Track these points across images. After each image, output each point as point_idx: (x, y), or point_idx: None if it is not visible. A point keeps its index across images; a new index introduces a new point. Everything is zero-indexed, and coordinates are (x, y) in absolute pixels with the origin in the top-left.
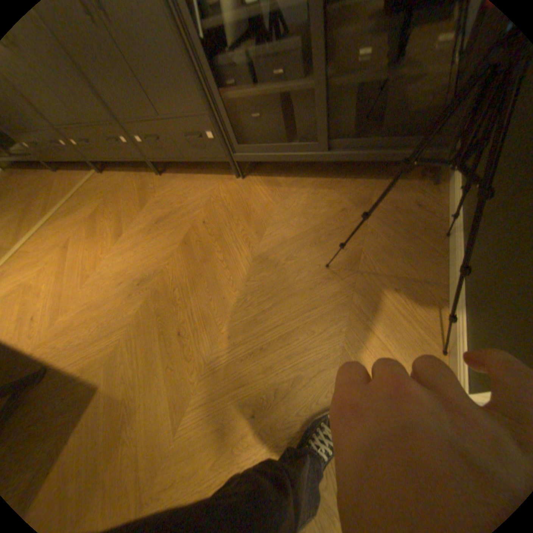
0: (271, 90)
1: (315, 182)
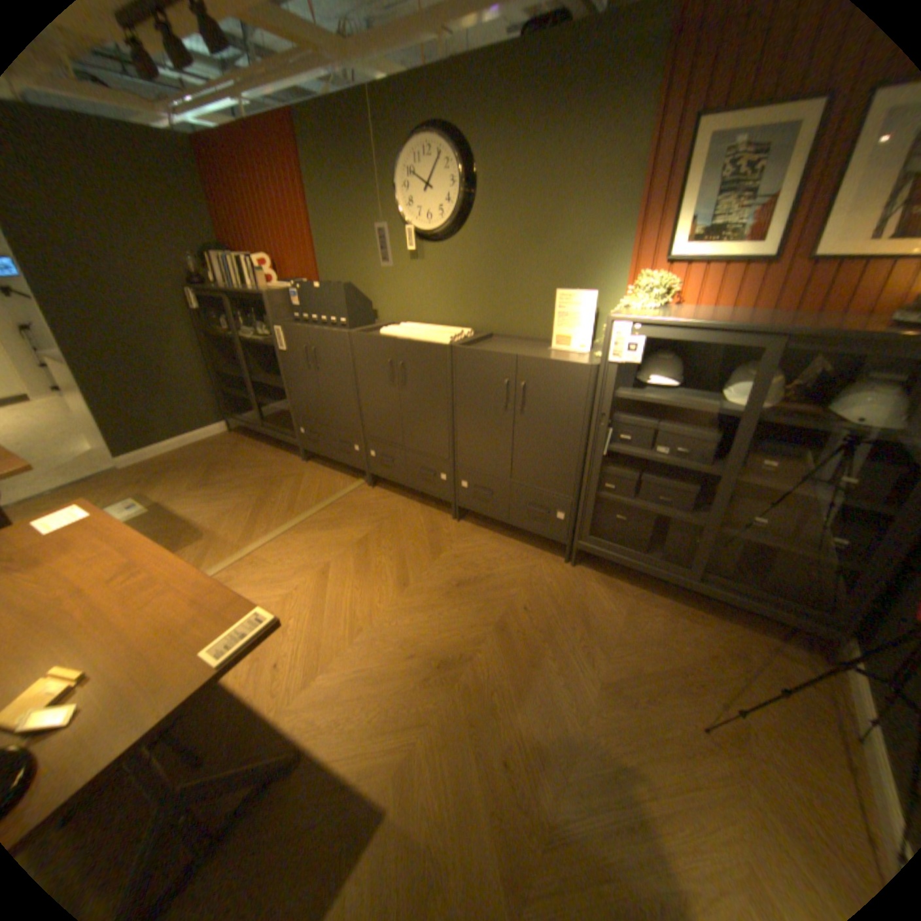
0: (652, 510)
1: (669, 606)
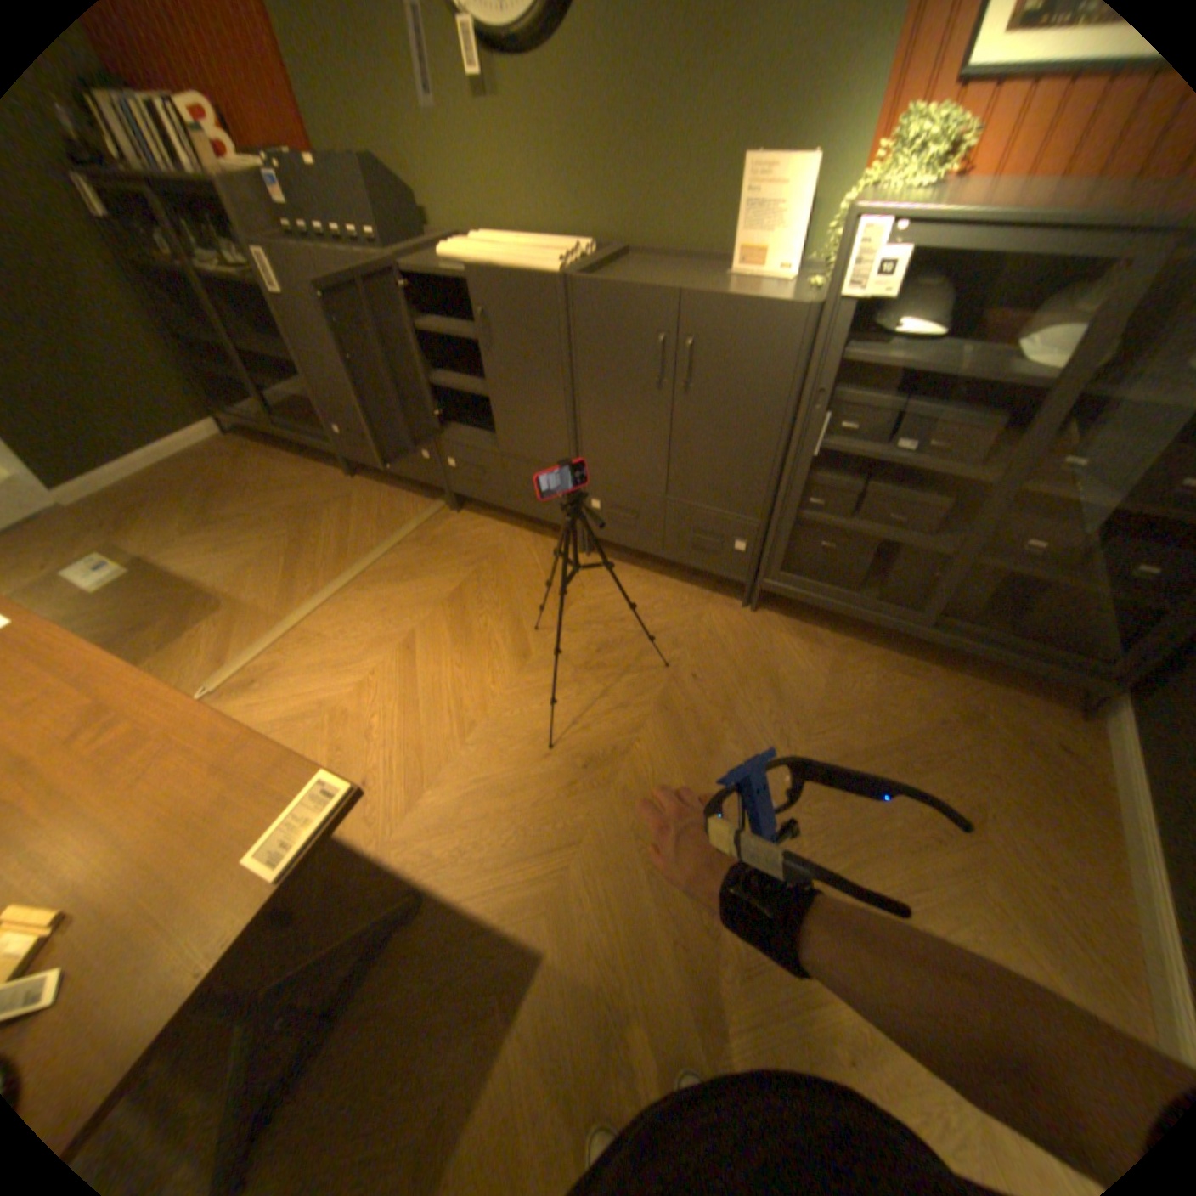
0: (881, 533)
1: (887, 656)
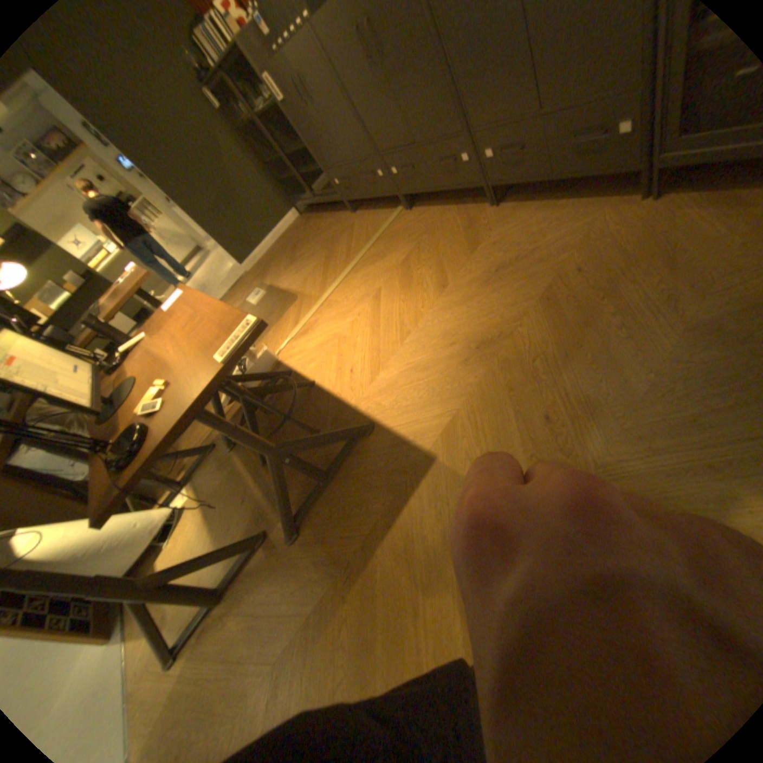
0: None
1: None
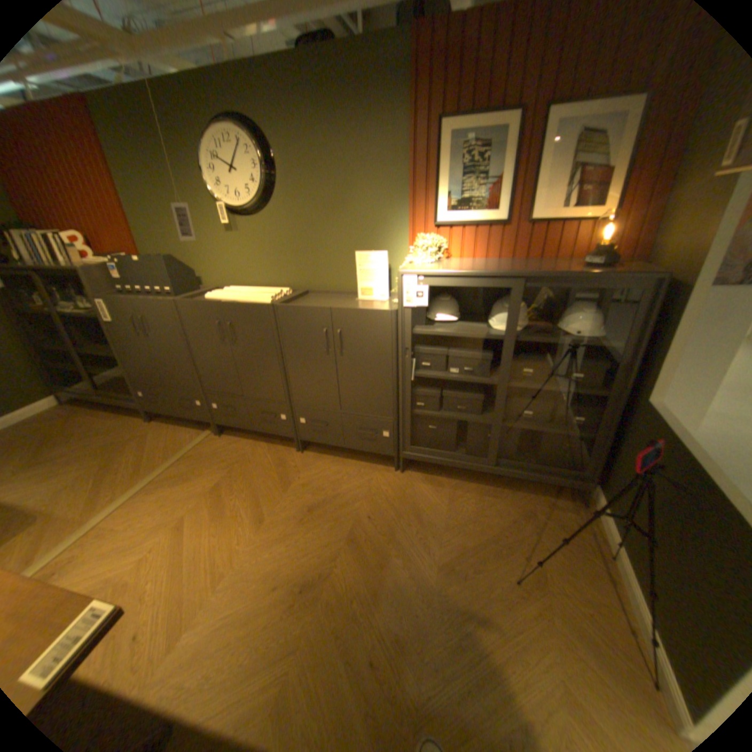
0: (453, 418)
1: (477, 489)
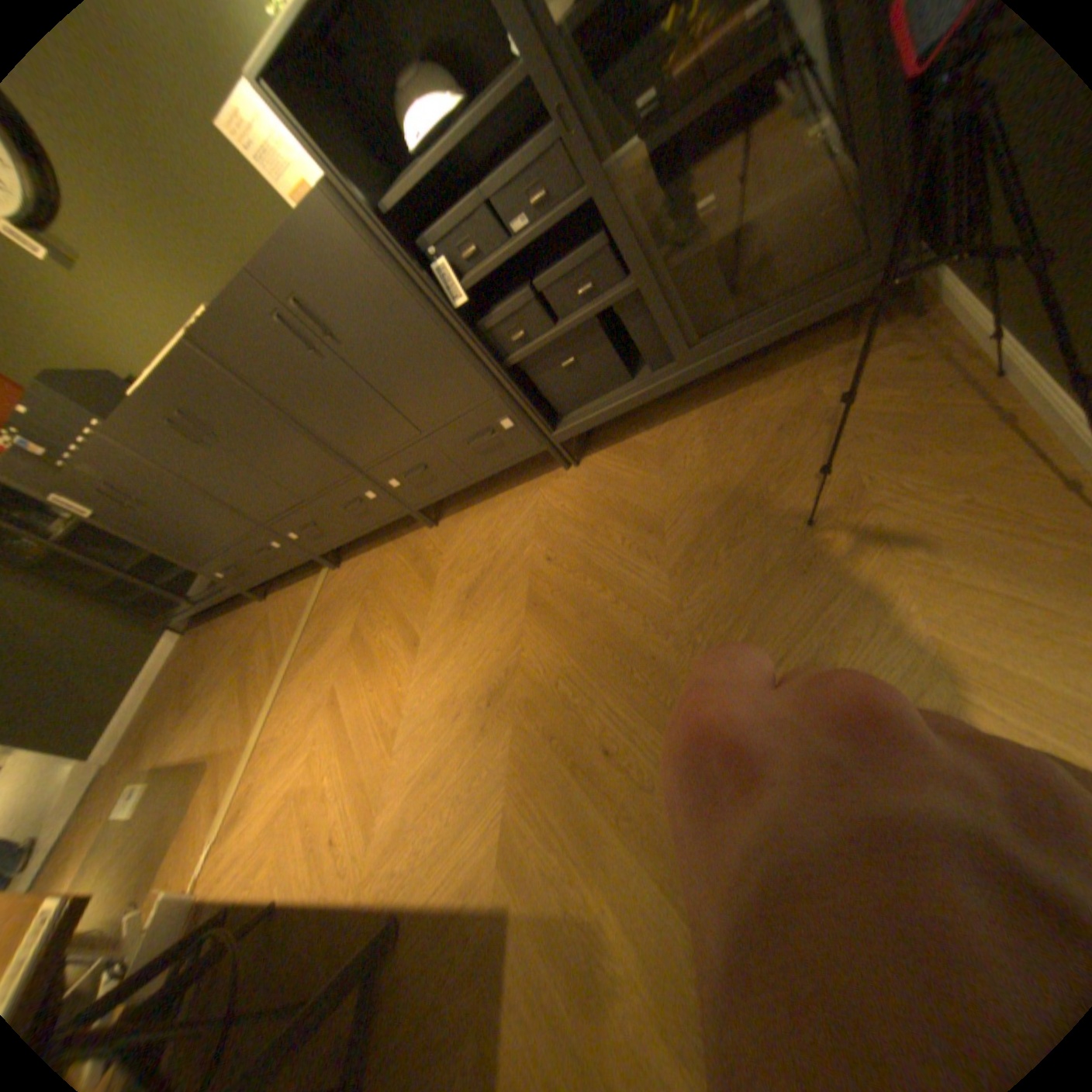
0: (585, 315)
1: (706, 412)
